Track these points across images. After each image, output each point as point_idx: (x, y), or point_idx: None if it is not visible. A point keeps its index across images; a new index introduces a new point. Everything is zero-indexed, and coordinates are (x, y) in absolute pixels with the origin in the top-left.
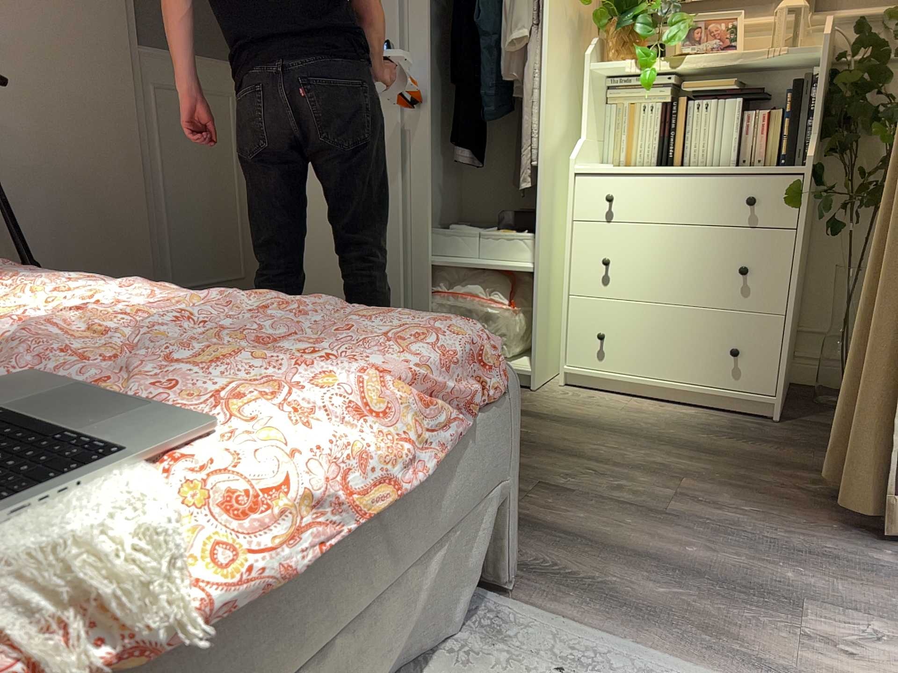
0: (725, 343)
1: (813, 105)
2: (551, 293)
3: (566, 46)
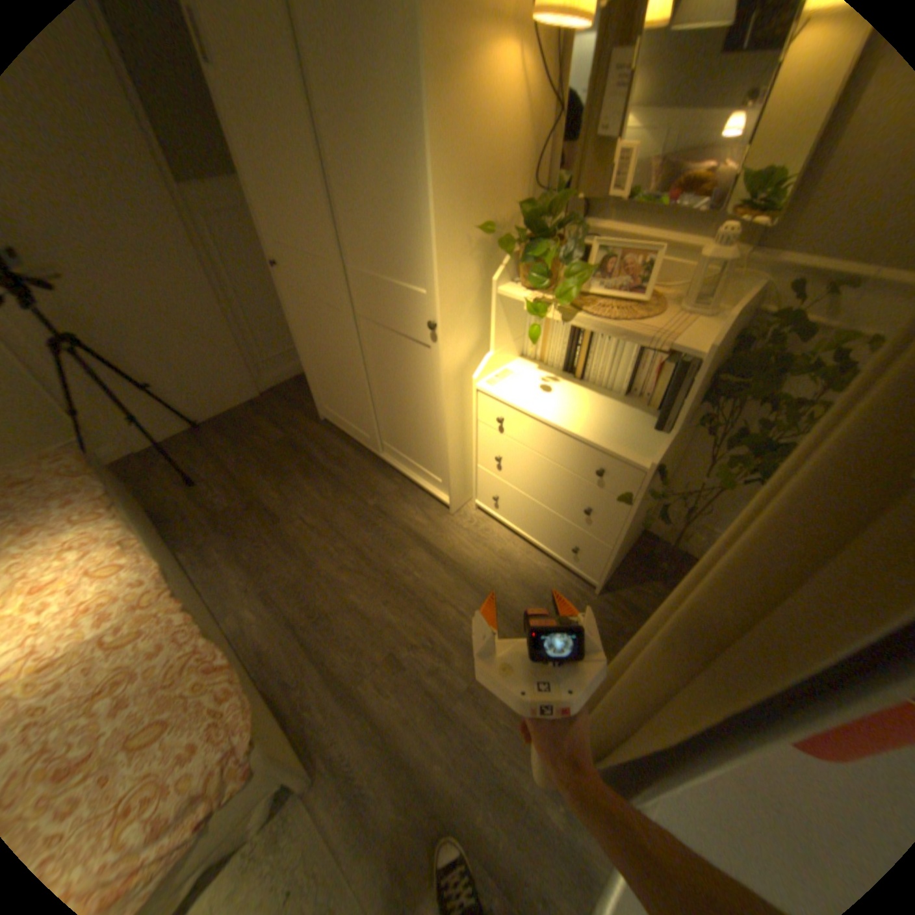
0: (571, 540)
1: (693, 388)
2: (466, 456)
3: (473, 271)
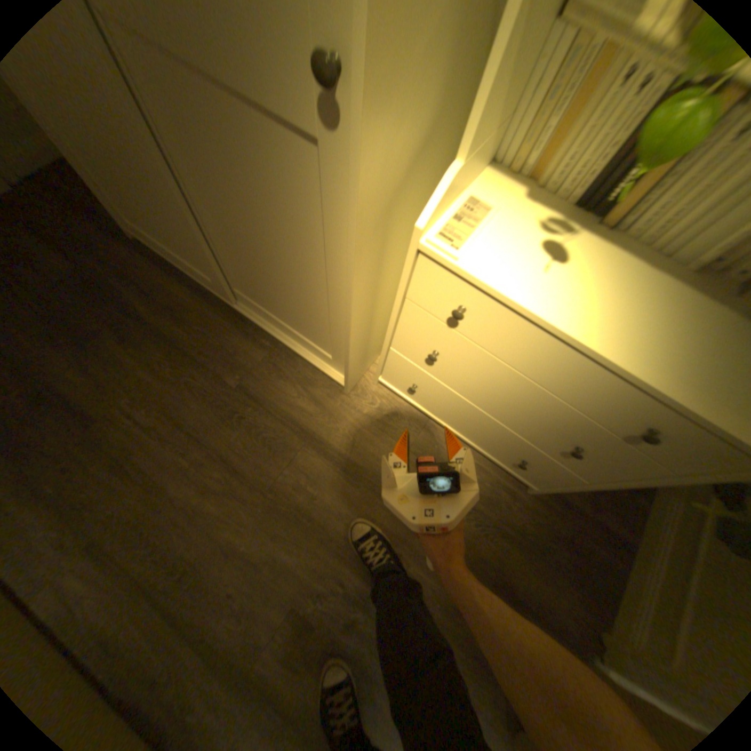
0: (519, 454)
1: None
2: (371, 333)
3: None
